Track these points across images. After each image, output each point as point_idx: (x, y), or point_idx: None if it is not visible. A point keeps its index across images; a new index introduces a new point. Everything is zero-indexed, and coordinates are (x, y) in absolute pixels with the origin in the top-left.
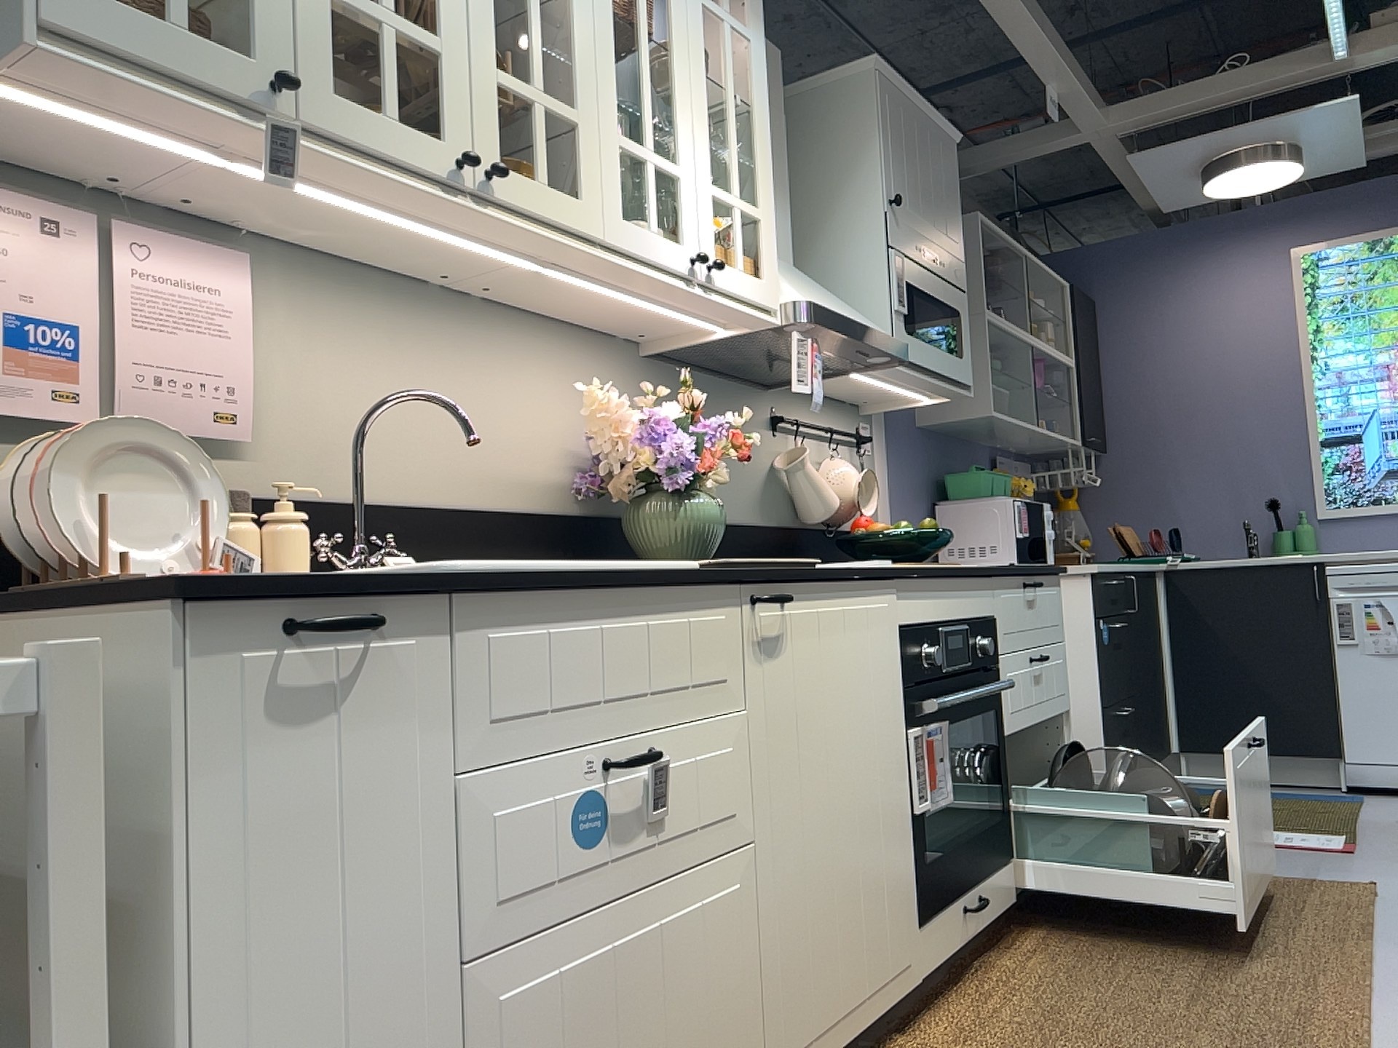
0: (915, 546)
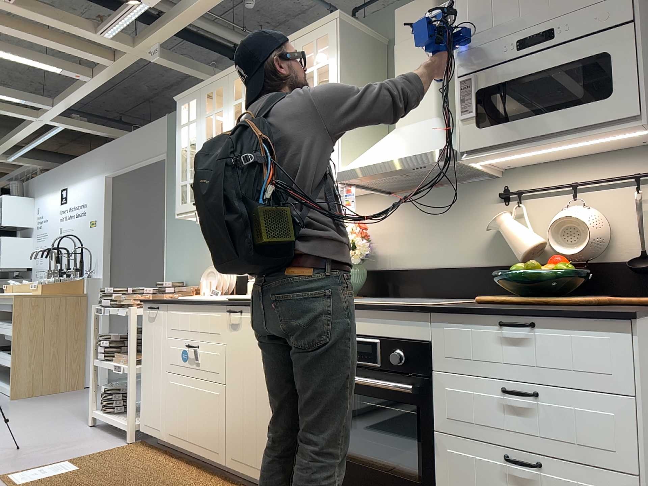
0: (523, 282)
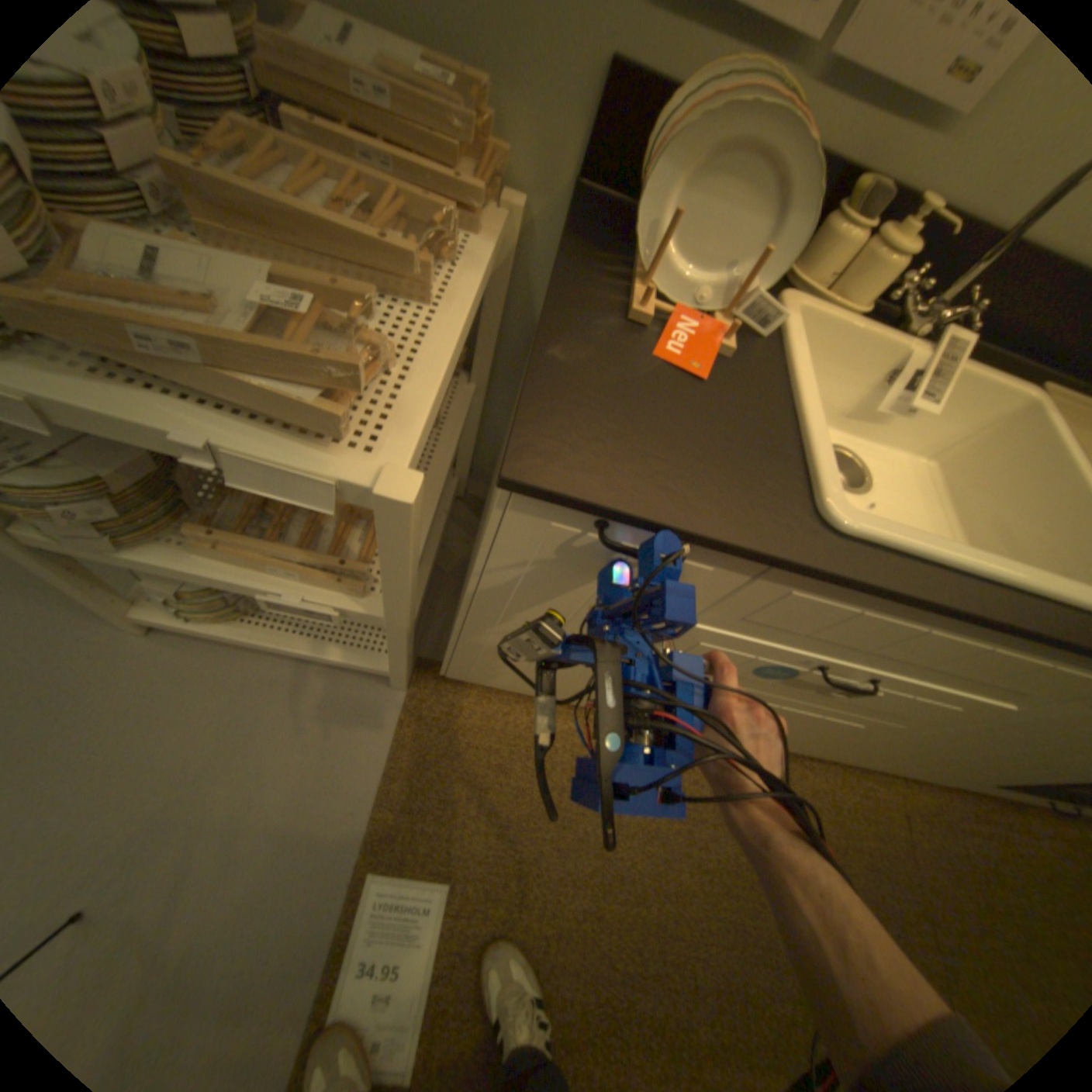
0: None
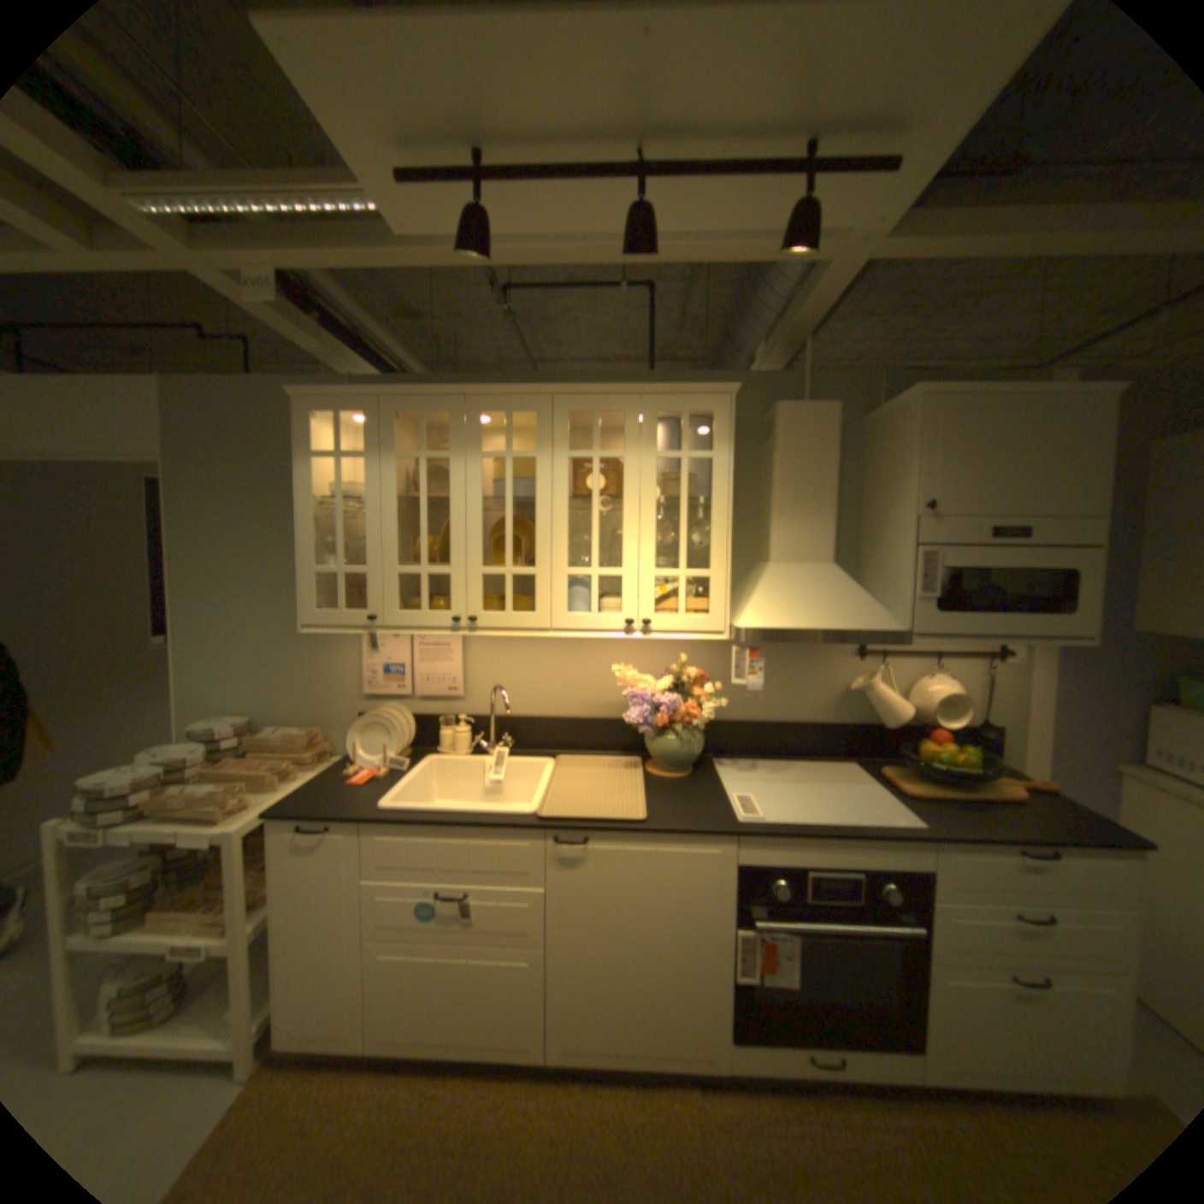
0: (953, 775)
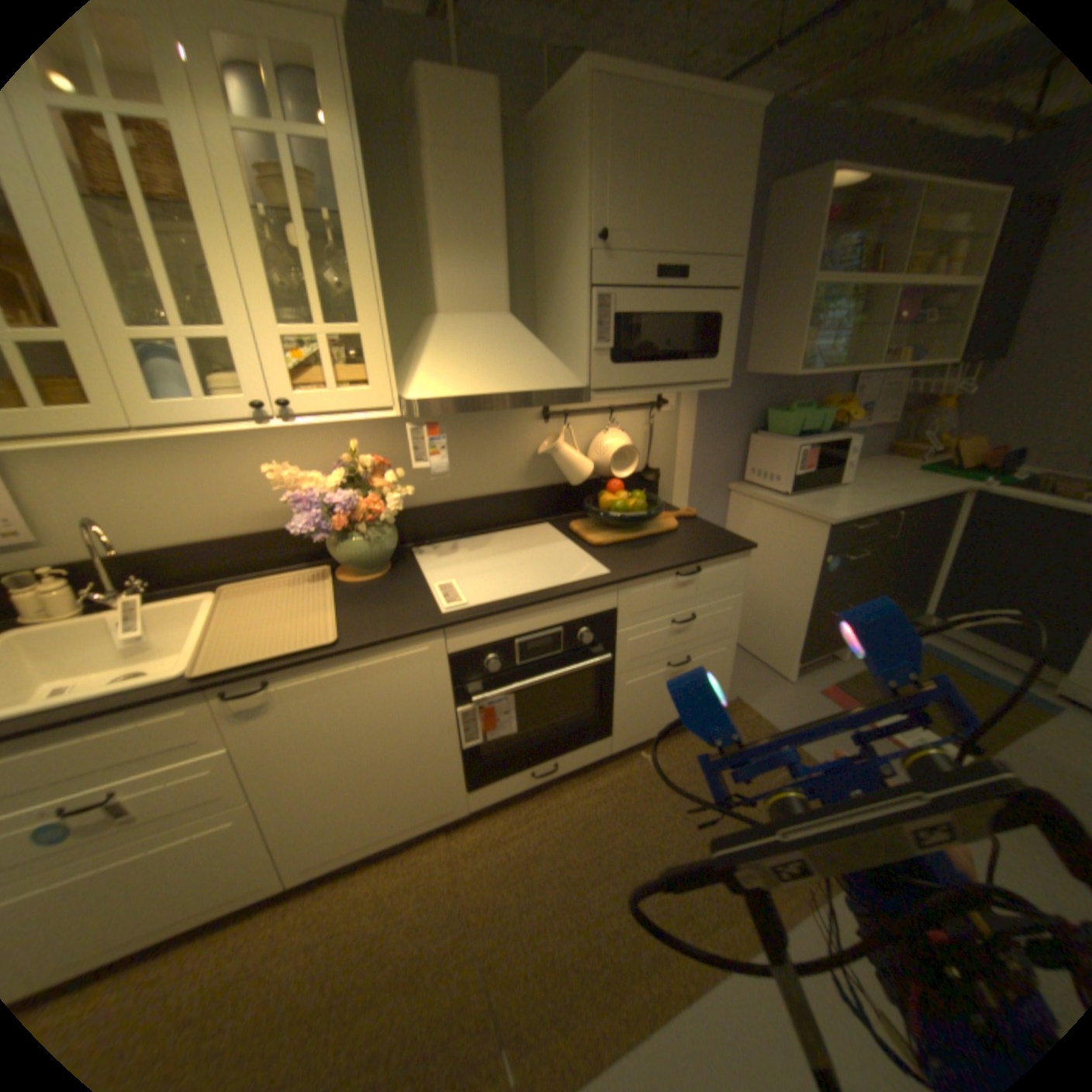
0: (624, 519)
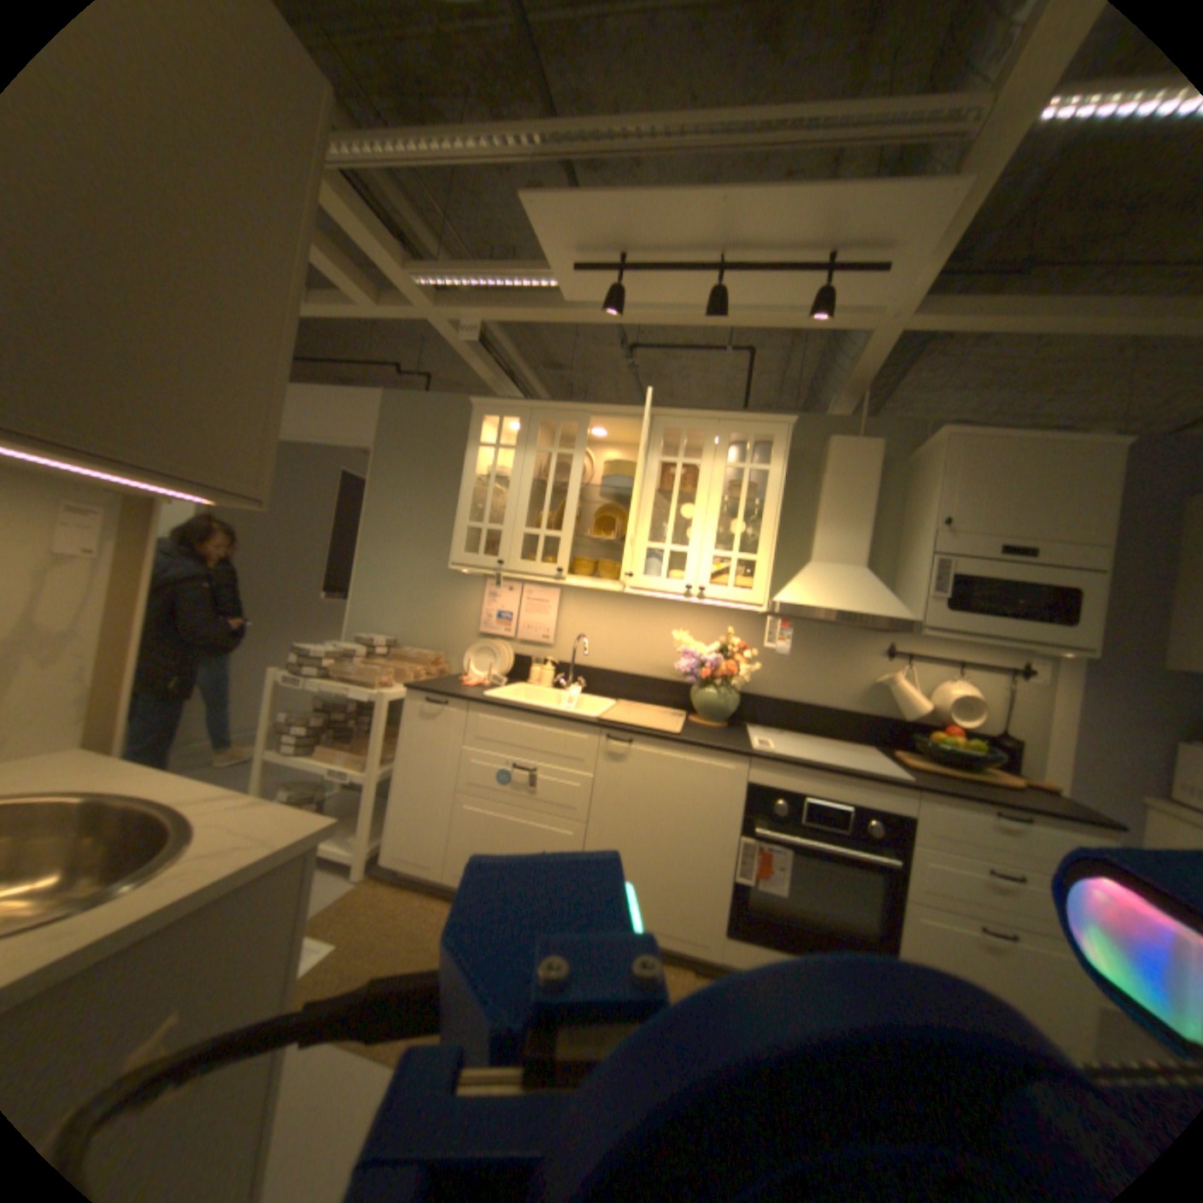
0: (953, 757)
